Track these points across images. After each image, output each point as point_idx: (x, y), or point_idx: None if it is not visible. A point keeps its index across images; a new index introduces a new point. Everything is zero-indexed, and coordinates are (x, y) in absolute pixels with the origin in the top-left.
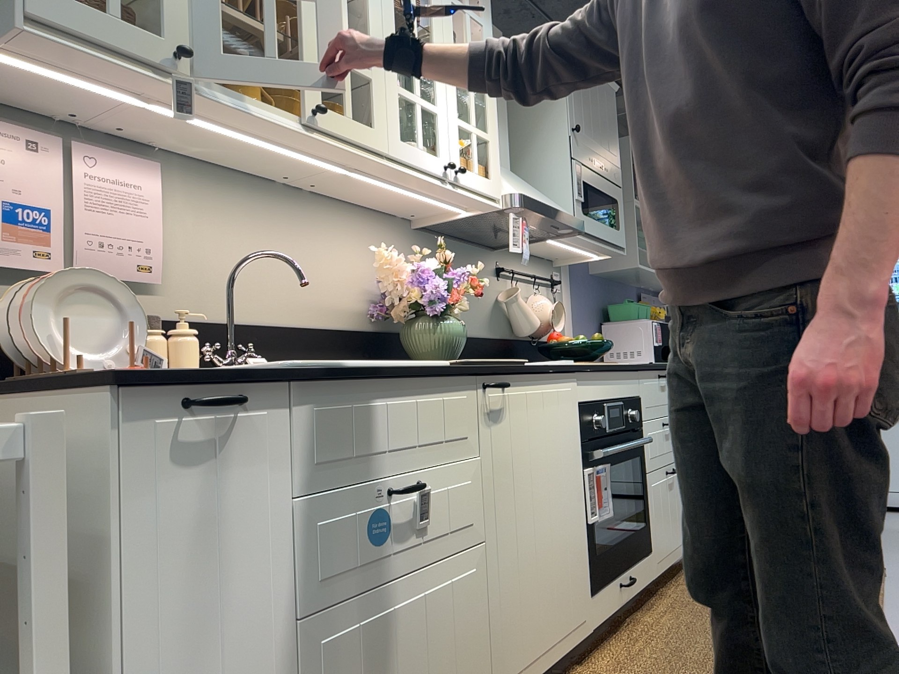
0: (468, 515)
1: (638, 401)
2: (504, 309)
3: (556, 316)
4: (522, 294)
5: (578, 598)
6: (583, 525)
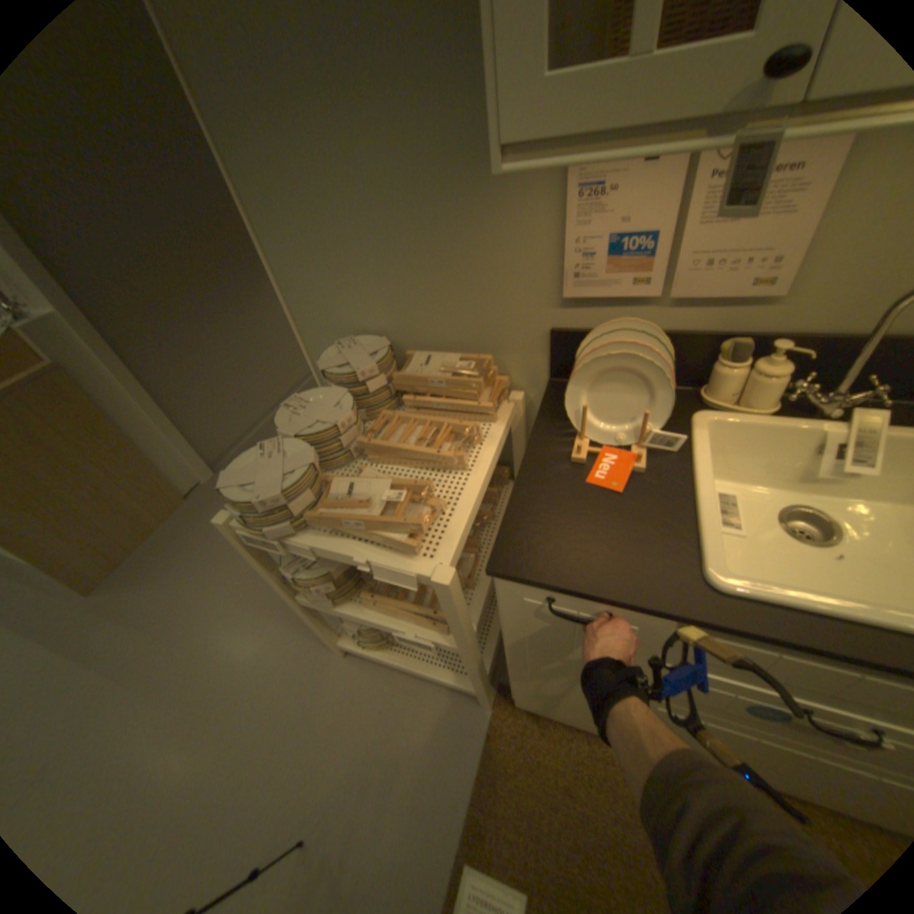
0: None
1: None
2: None
3: None
4: None
5: None
6: None
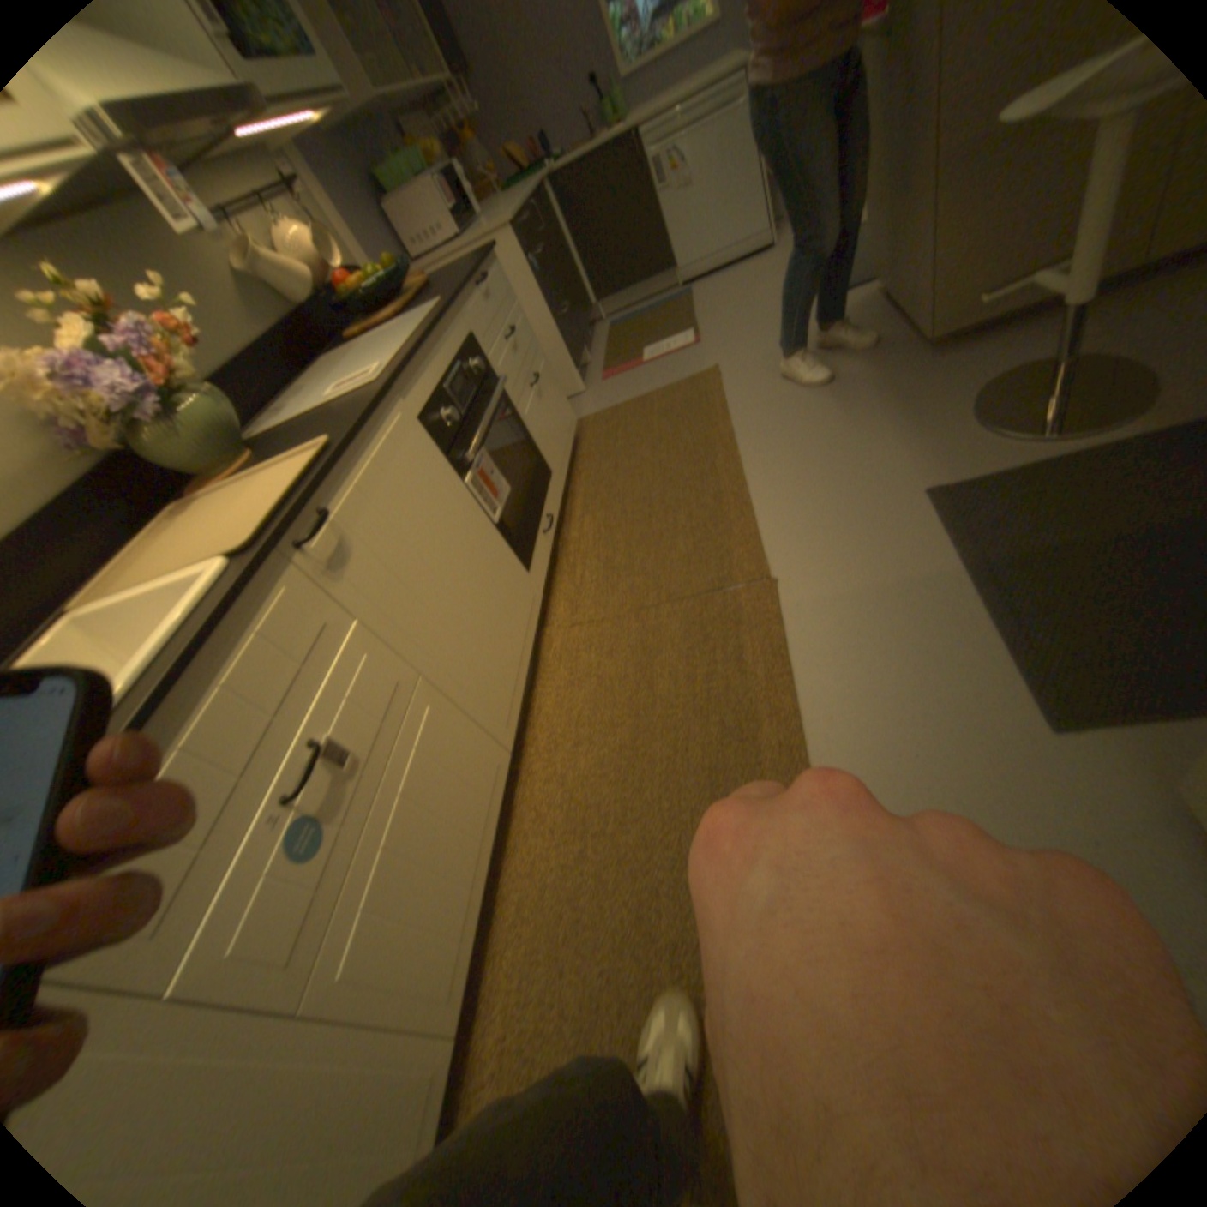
0: (390, 681)
1: (472, 340)
2: (250, 277)
3: (319, 236)
4: (254, 245)
5: (522, 590)
6: (493, 531)
